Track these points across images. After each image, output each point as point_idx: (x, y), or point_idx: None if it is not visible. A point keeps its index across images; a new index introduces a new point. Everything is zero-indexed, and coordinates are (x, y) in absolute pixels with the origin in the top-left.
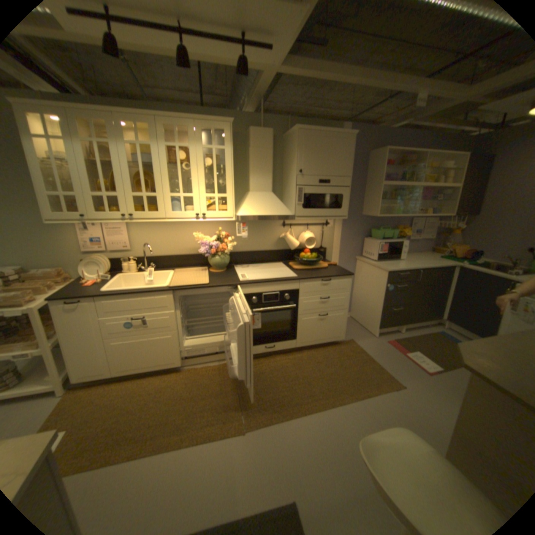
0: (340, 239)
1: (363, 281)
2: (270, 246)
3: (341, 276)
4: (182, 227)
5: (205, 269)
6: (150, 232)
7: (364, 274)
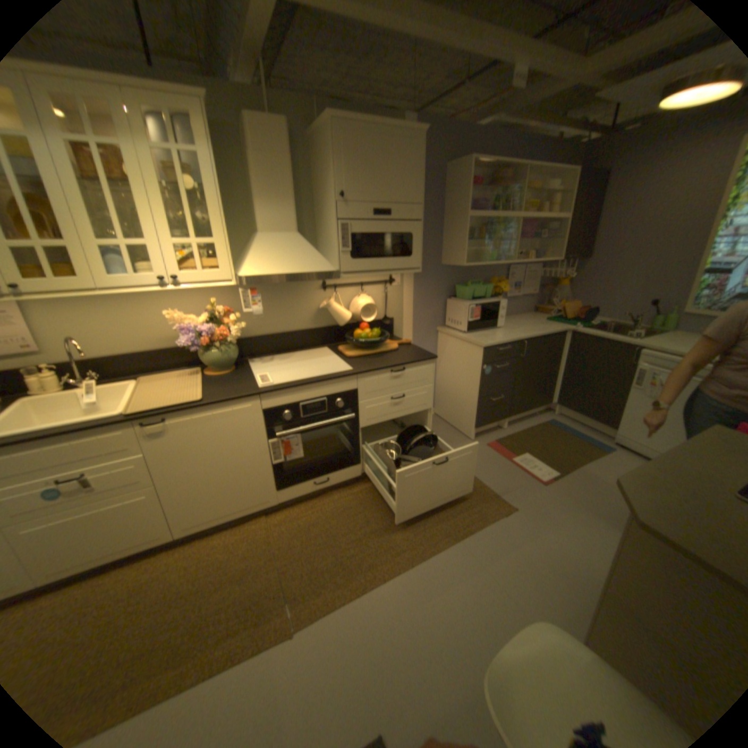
0: (413, 304)
1: (448, 363)
2: (306, 323)
3: (419, 362)
4: (140, 303)
5: (196, 373)
6: (76, 317)
7: (449, 353)
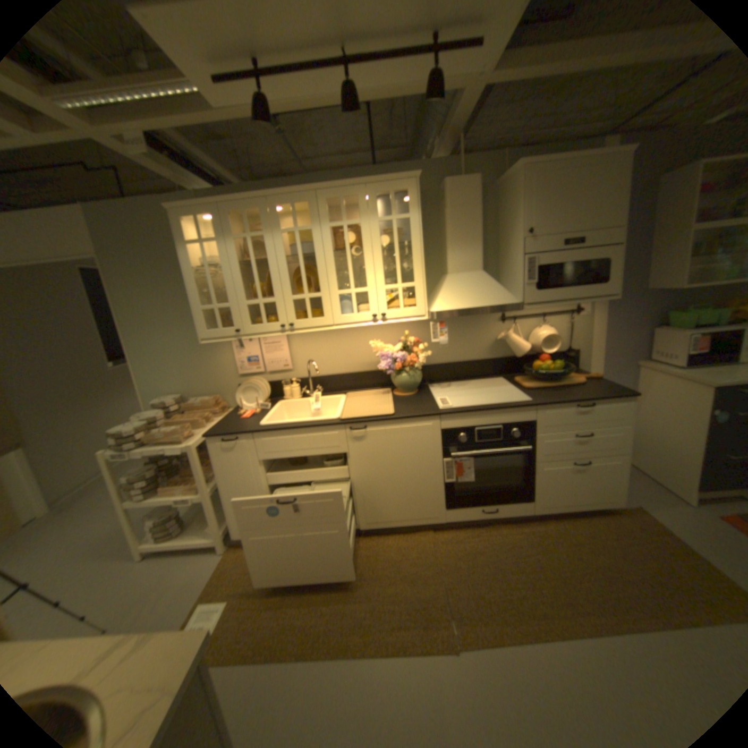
0: (606, 334)
1: (655, 405)
2: (482, 353)
3: (615, 399)
4: (353, 335)
5: (386, 393)
6: (314, 346)
7: (657, 392)
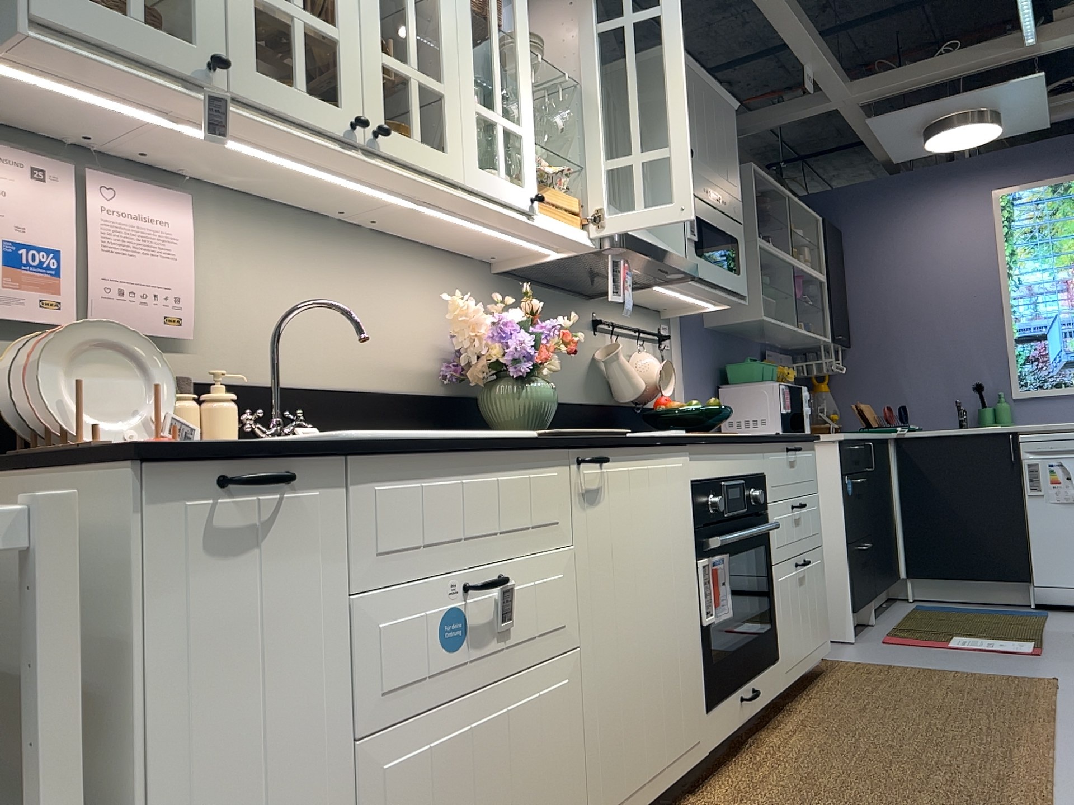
0: (687, 387)
1: None
2: (578, 389)
3: (810, 439)
4: (371, 276)
5: None
6: (268, 275)
7: None
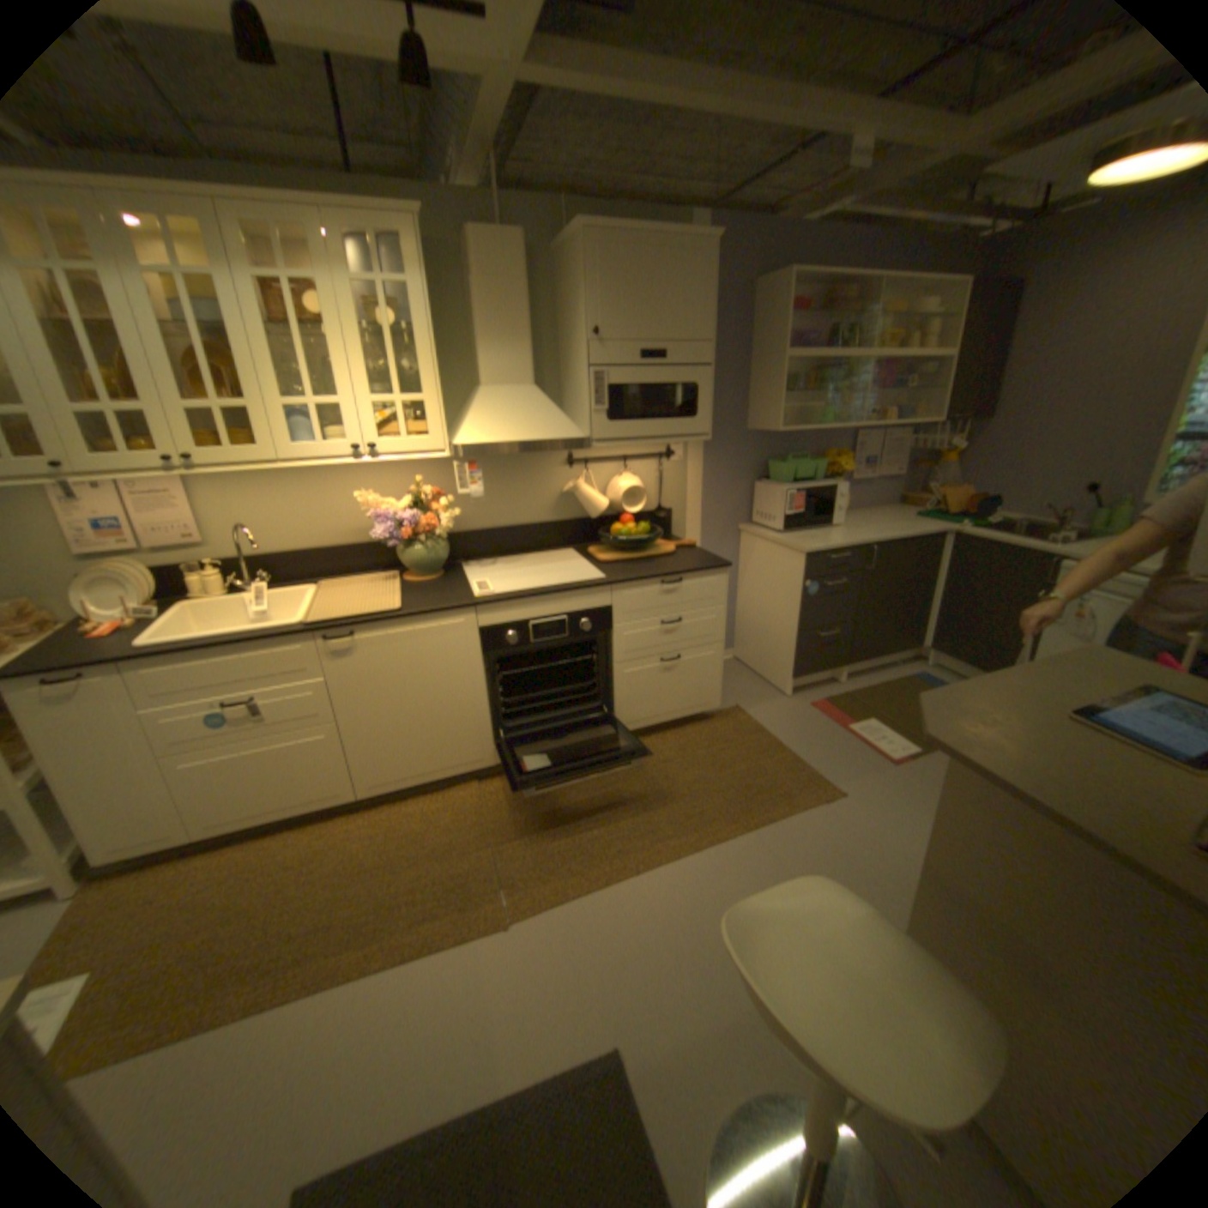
0: (702, 488)
1: (755, 579)
2: (543, 513)
3: (704, 571)
4: (326, 480)
5: (393, 577)
6: (247, 498)
7: (756, 563)
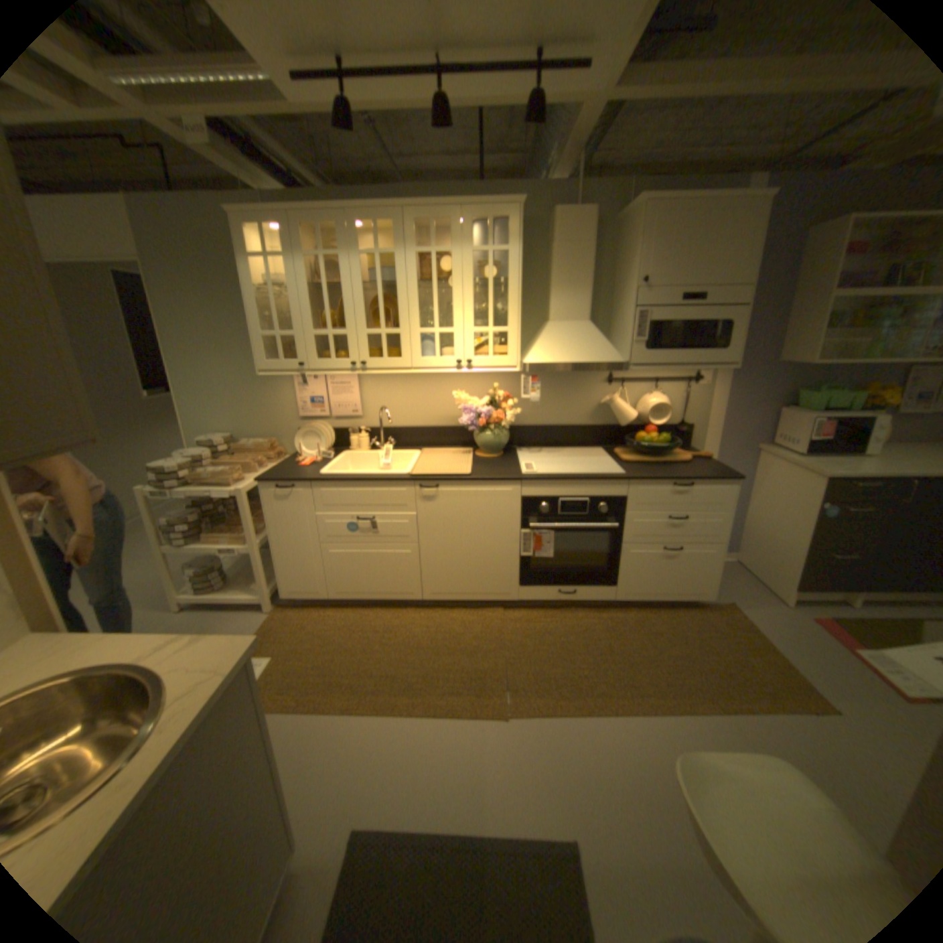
0: (727, 409)
1: (770, 495)
2: (582, 418)
3: (716, 480)
4: (436, 383)
5: (468, 453)
6: (390, 391)
7: (773, 481)
